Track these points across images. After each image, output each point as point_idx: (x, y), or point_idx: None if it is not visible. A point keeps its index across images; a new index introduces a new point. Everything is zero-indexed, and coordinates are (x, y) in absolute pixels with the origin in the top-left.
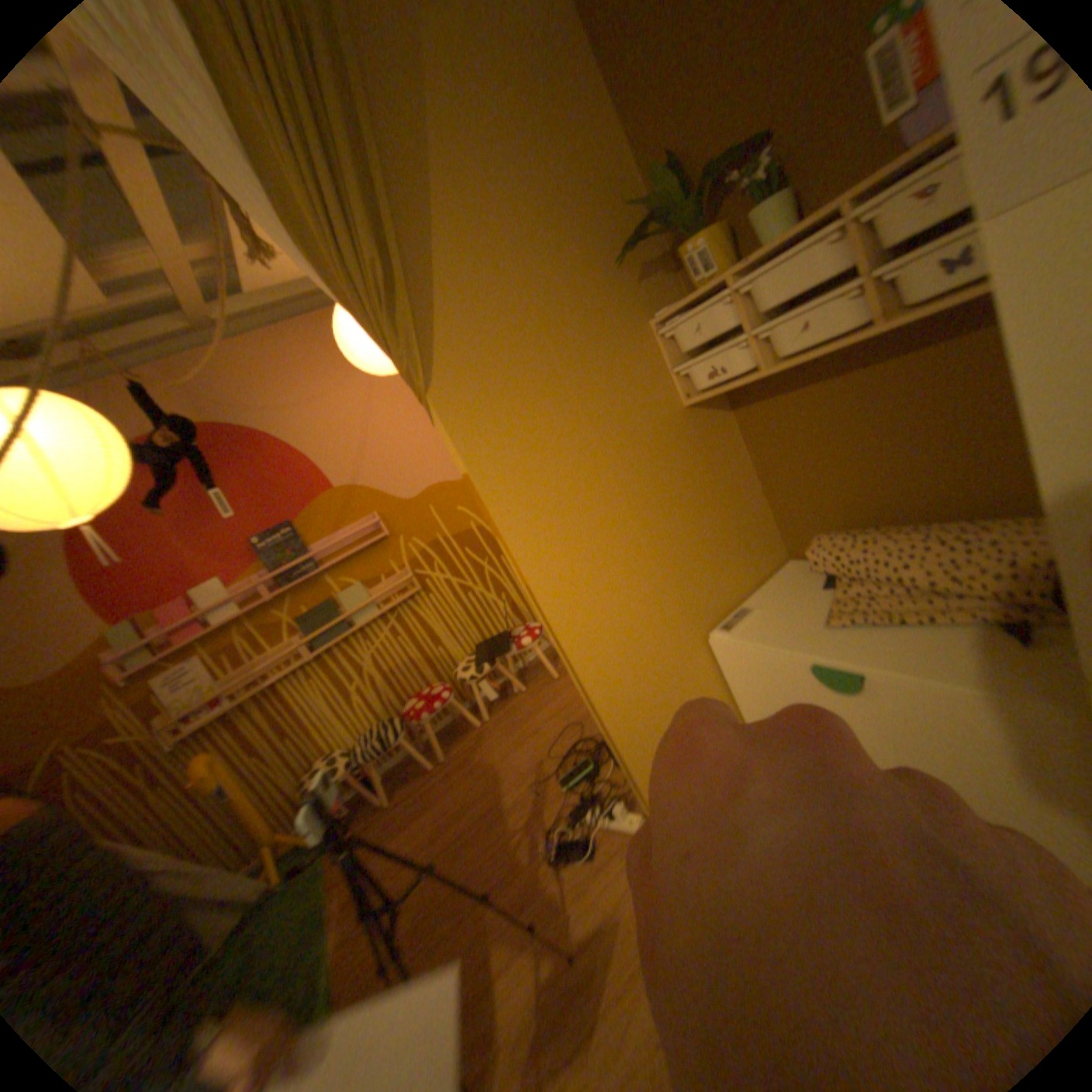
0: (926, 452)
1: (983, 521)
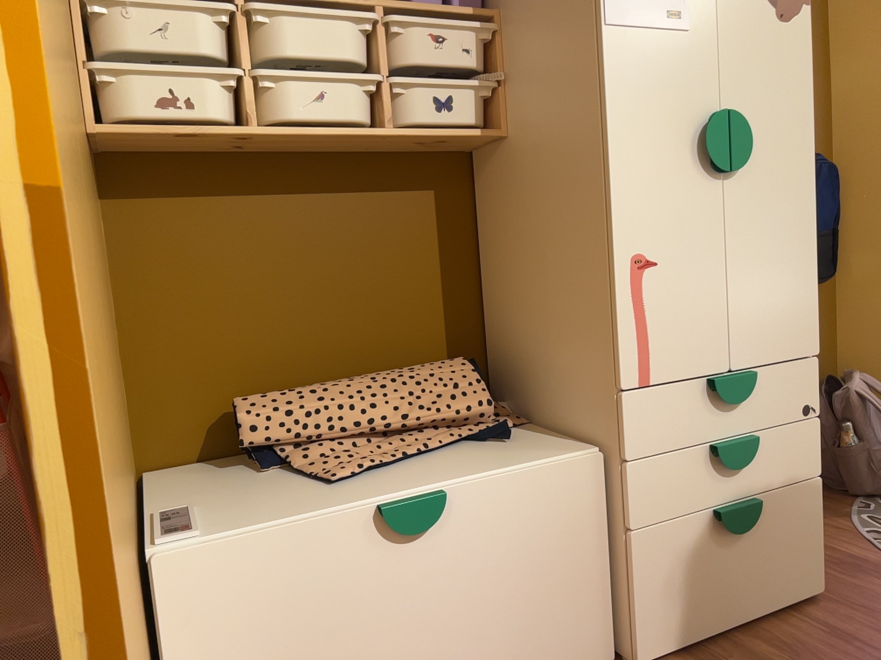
0: (347, 300)
1: (403, 367)
